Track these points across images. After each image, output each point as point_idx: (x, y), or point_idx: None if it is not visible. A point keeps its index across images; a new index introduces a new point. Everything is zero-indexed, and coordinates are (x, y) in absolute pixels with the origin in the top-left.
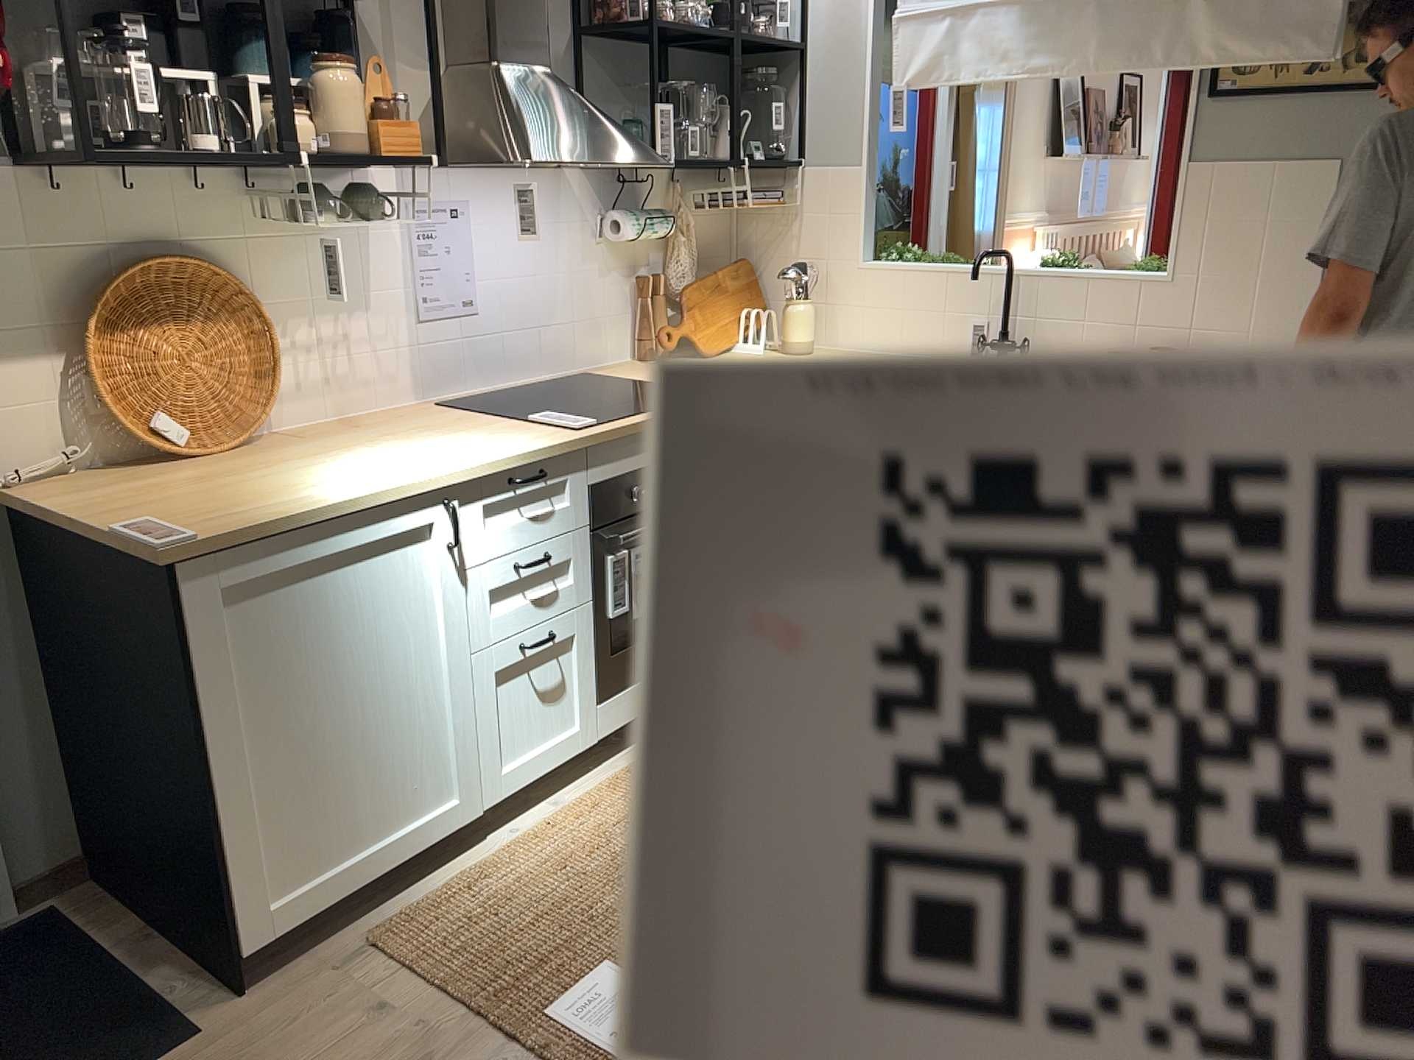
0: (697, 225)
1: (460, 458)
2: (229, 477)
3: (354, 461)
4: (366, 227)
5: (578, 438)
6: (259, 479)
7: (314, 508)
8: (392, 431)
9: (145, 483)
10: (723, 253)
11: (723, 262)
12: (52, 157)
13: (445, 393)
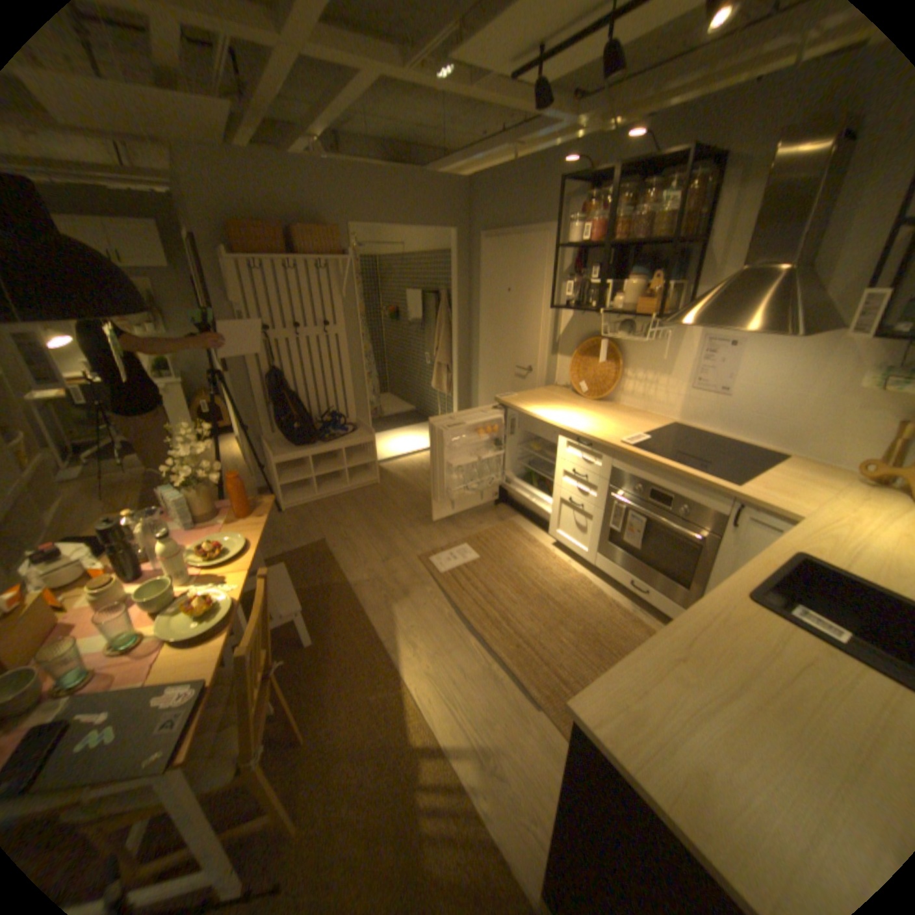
0: None
1: (575, 423)
2: (559, 400)
3: (575, 411)
4: (680, 340)
5: (608, 442)
6: (555, 403)
7: (523, 408)
8: (623, 416)
9: (557, 394)
10: None
11: None
12: (584, 305)
13: (695, 423)
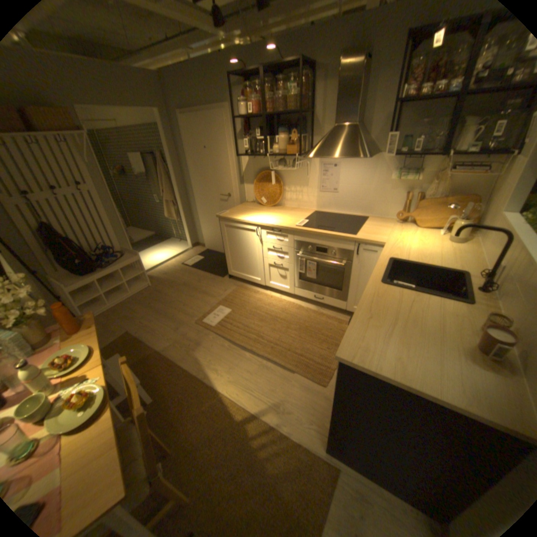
0: (462, 176)
1: (268, 221)
2: (253, 210)
3: (265, 215)
4: (309, 167)
5: (289, 227)
6: (252, 212)
7: (235, 218)
8: (290, 212)
9: (250, 207)
10: (480, 190)
11: (478, 194)
12: (254, 152)
13: (324, 209)
